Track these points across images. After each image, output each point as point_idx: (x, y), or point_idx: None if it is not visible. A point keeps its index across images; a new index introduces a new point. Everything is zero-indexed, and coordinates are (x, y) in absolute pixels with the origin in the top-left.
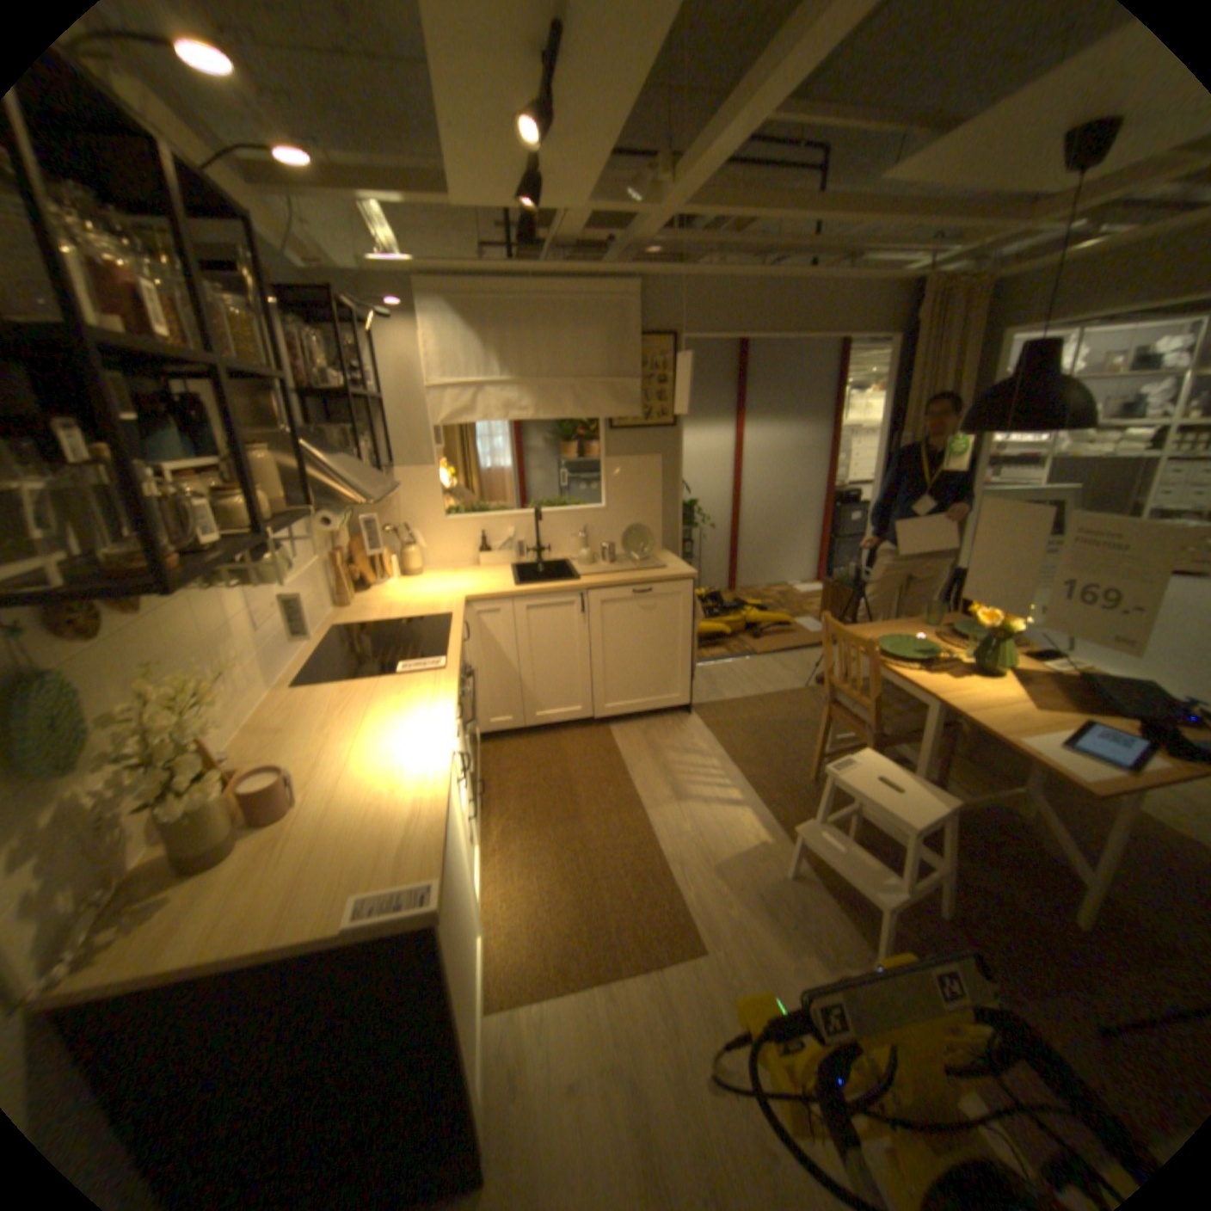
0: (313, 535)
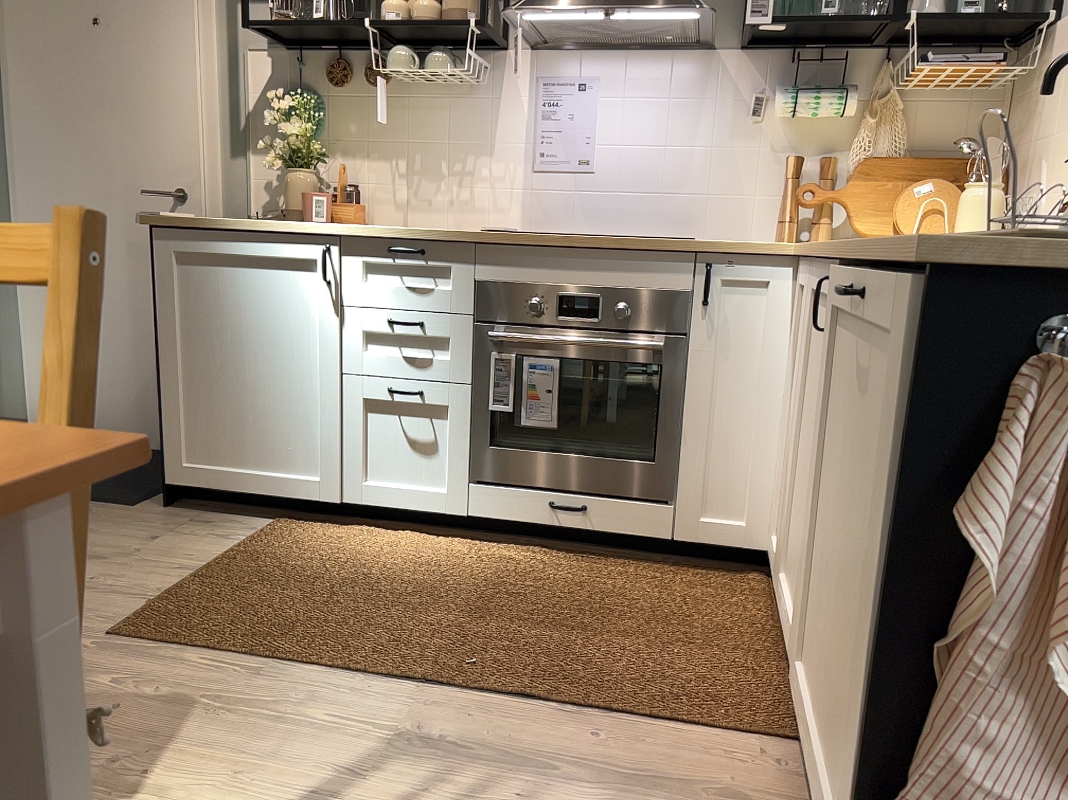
0: (791, 129)
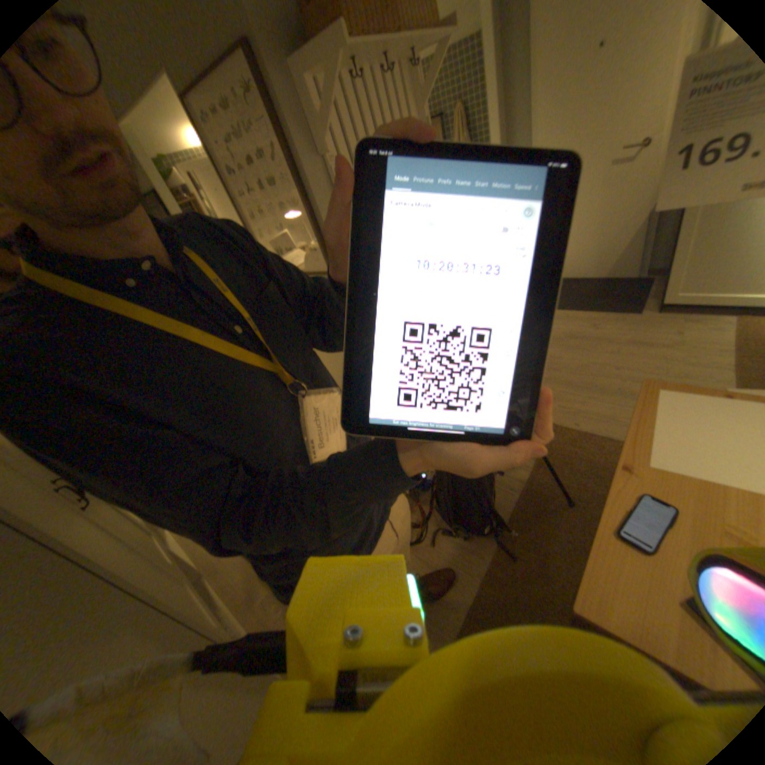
0: None
